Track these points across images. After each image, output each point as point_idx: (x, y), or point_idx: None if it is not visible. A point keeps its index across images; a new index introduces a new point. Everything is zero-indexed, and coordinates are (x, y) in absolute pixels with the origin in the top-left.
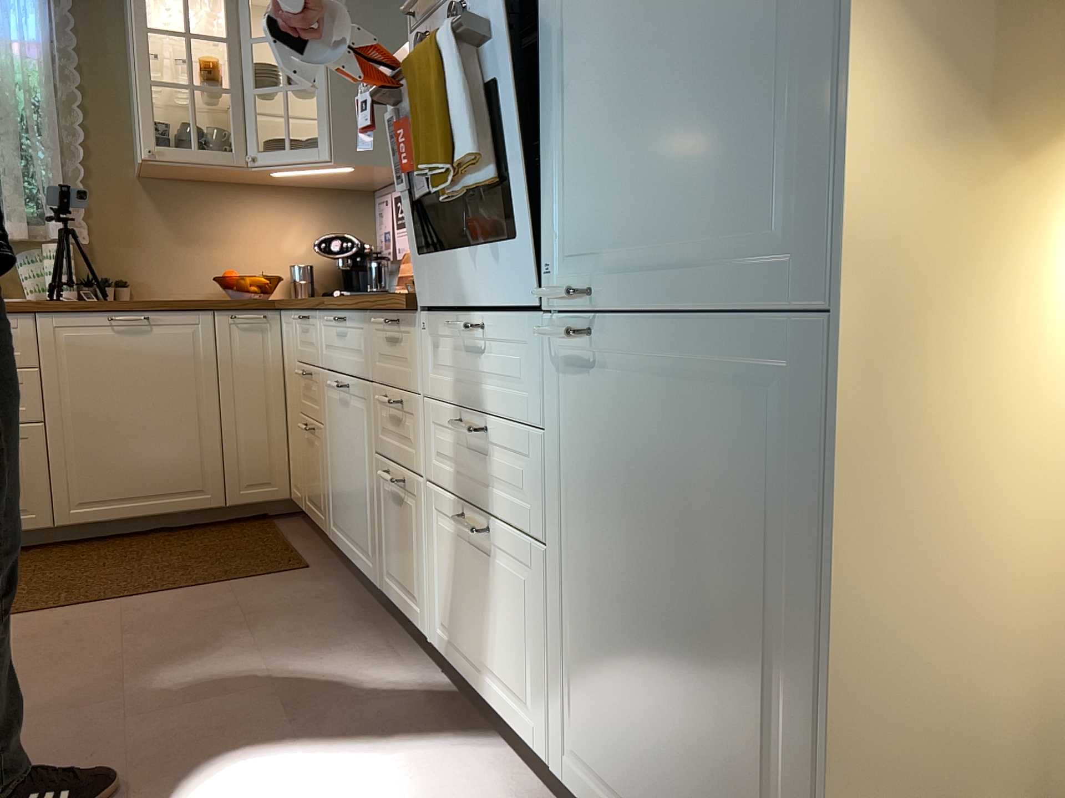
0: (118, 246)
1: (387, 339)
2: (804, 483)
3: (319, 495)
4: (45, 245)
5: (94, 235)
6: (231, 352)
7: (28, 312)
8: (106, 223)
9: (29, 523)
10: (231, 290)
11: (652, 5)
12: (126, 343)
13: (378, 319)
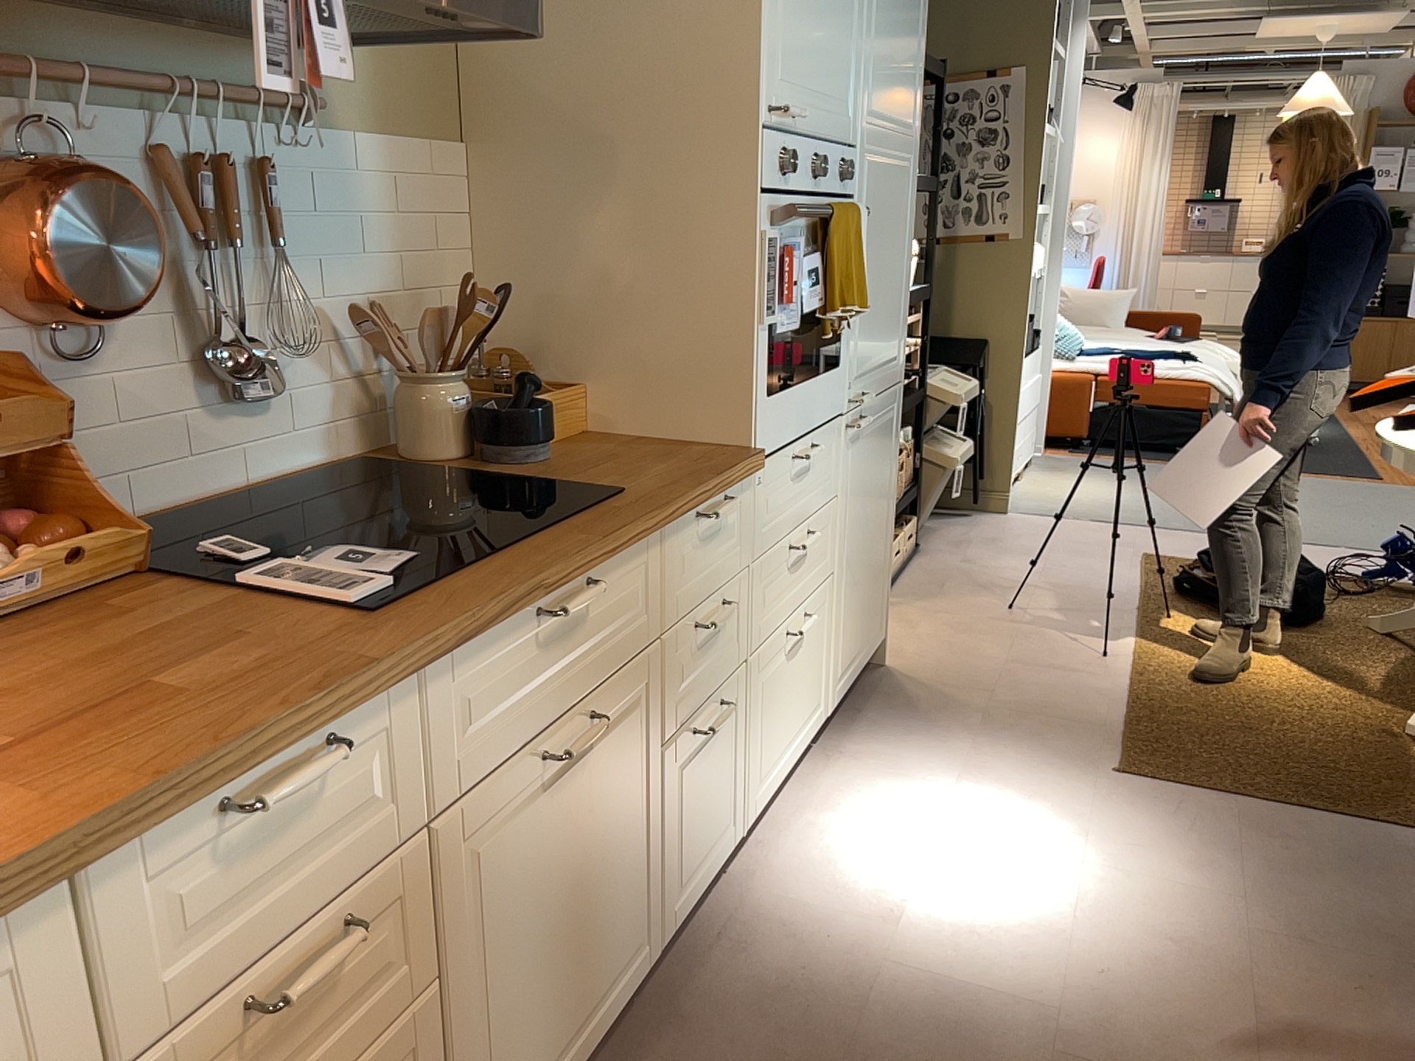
0: None
1: (706, 534)
2: (894, 442)
3: None
4: None
5: None
6: None
7: None
8: None
9: None
10: None
11: (884, 247)
12: None
13: (717, 509)
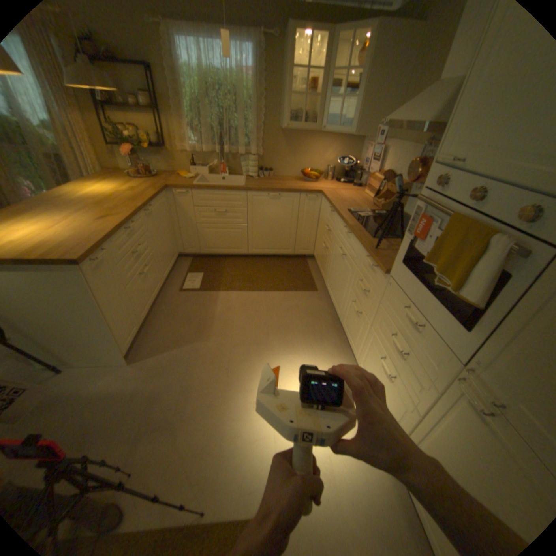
0: (270, 155)
1: (369, 265)
2: None
3: (324, 268)
4: (248, 154)
5: (264, 150)
6: (303, 208)
7: (245, 191)
8: (267, 146)
9: (241, 252)
10: (305, 176)
11: None
12: (272, 202)
13: (368, 258)
